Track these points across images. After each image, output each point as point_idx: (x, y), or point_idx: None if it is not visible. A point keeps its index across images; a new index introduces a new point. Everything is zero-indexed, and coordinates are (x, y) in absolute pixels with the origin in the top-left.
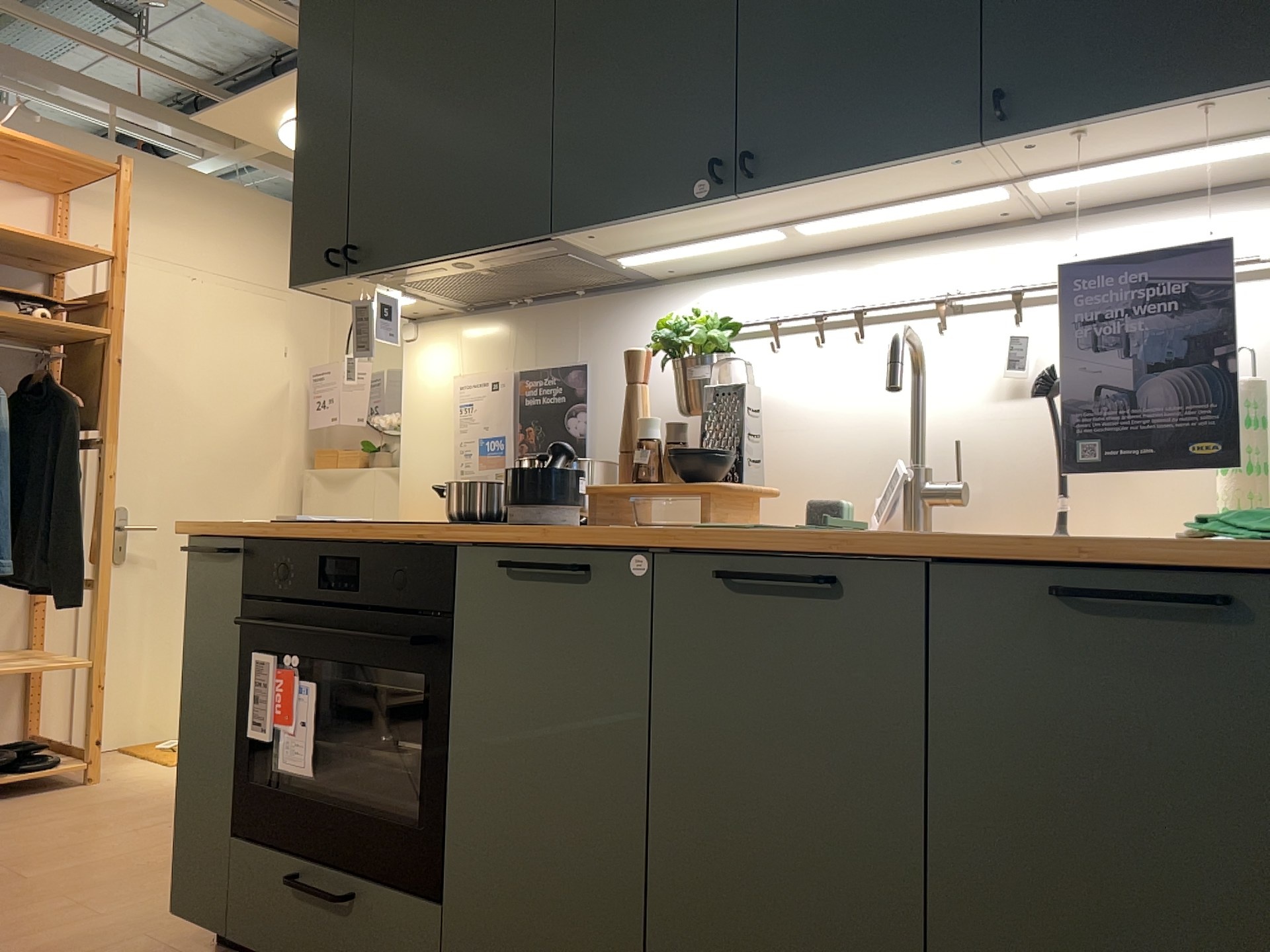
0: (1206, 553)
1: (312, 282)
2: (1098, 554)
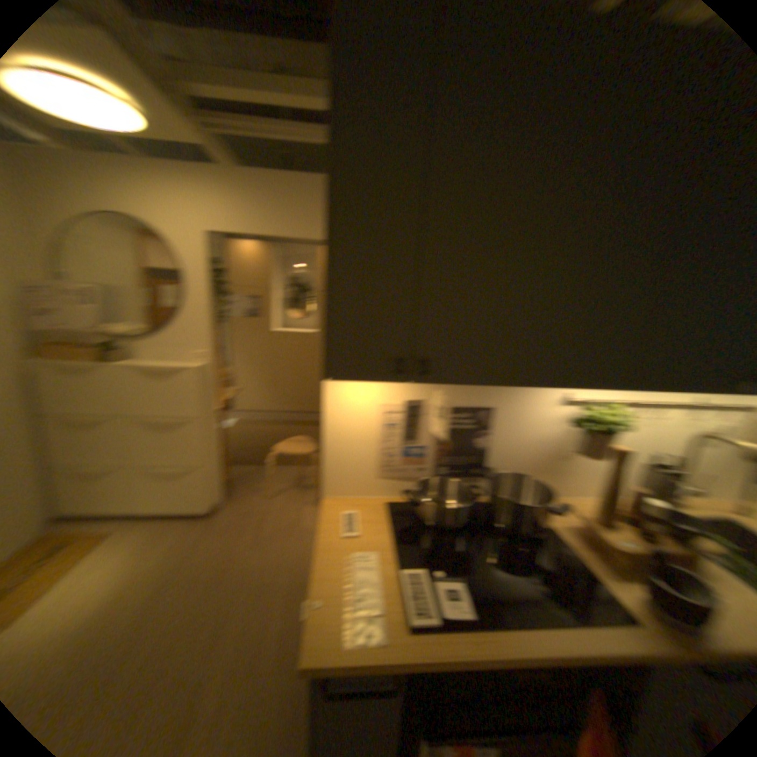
0: None
1: (354, 375)
2: None
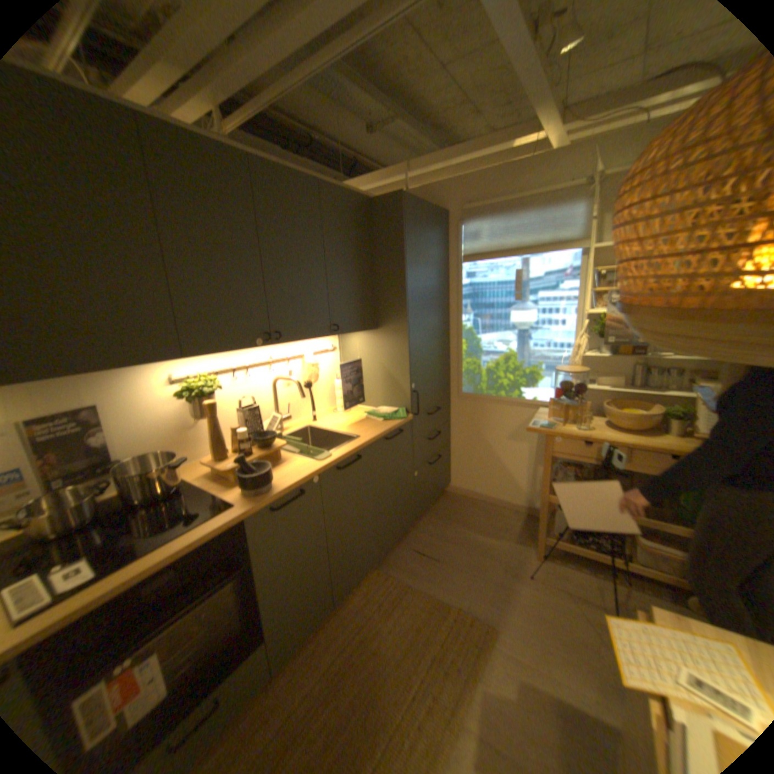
0: (399, 425)
1: None
2: (389, 431)
